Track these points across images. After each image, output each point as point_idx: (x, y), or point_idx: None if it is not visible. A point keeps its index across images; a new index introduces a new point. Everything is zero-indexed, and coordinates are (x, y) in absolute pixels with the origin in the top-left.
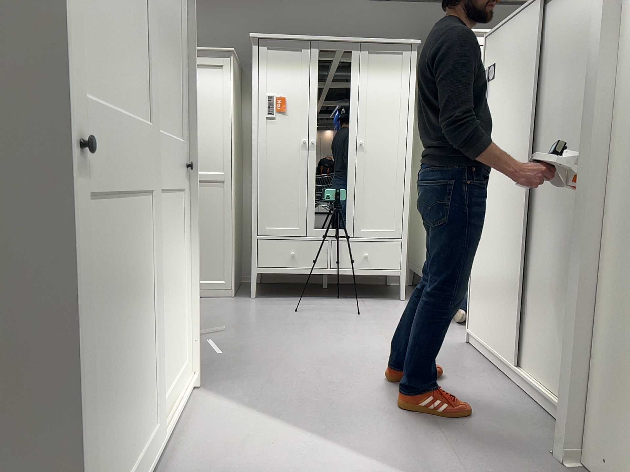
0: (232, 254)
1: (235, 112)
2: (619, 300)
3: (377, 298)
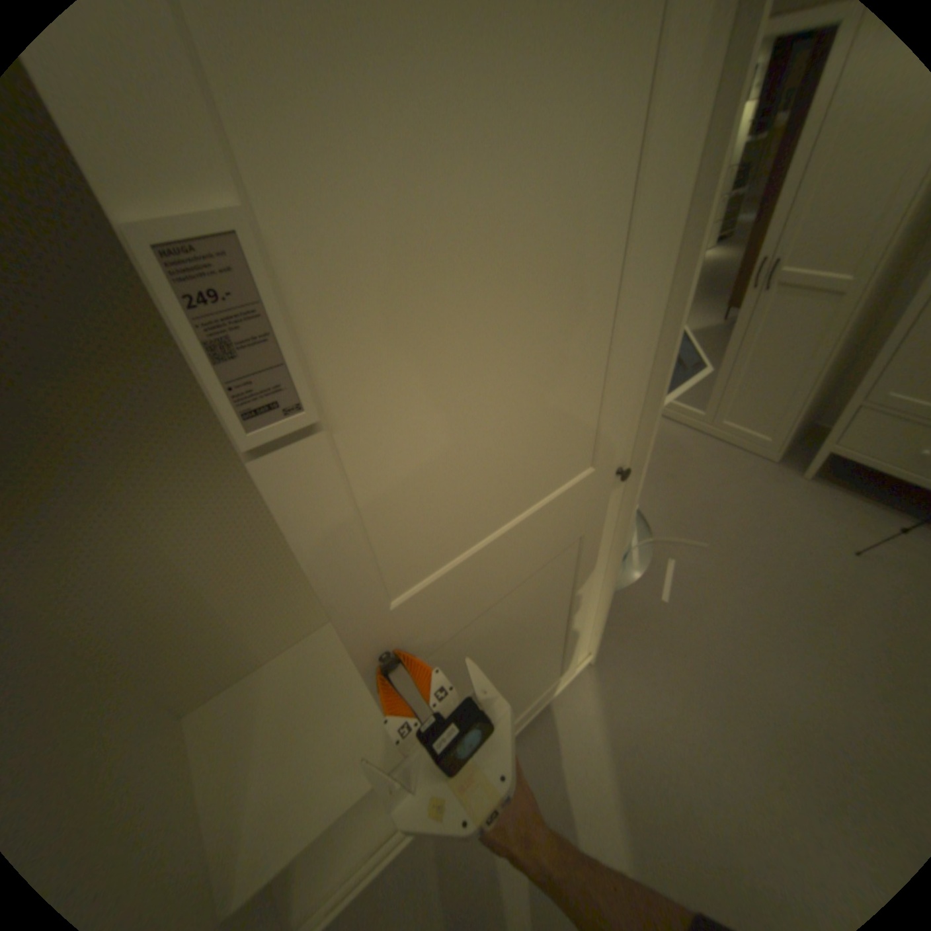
0: (801, 410)
1: None
2: None
3: None
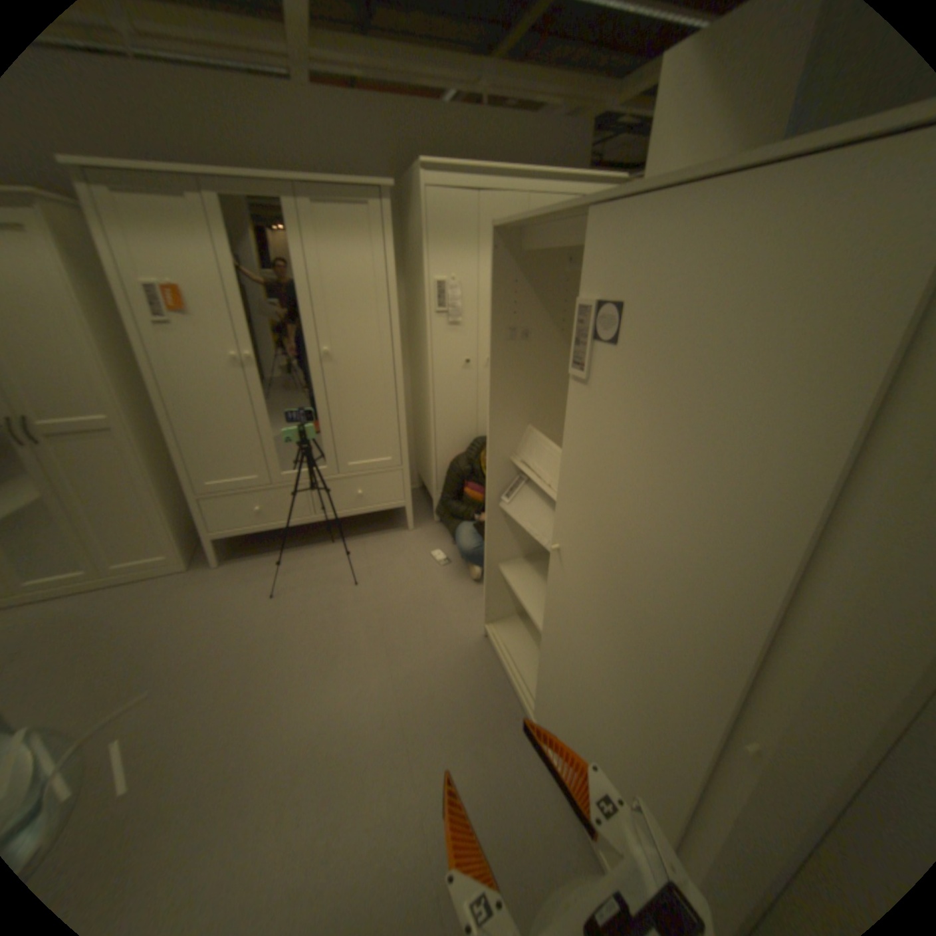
0: (166, 522)
1: (95, 311)
2: None
3: (381, 532)
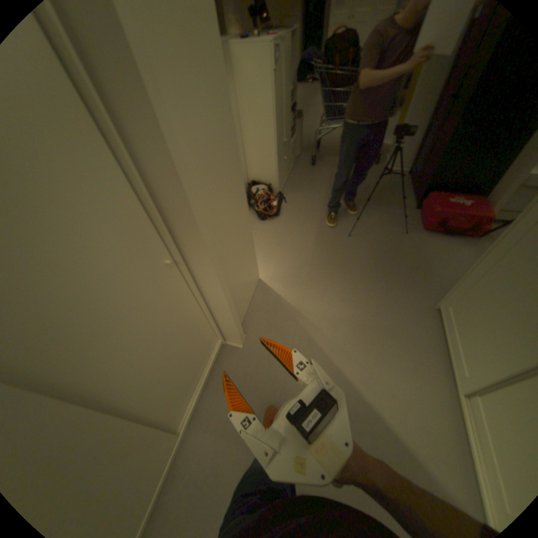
0: None
1: None
2: (225, 275)
3: None
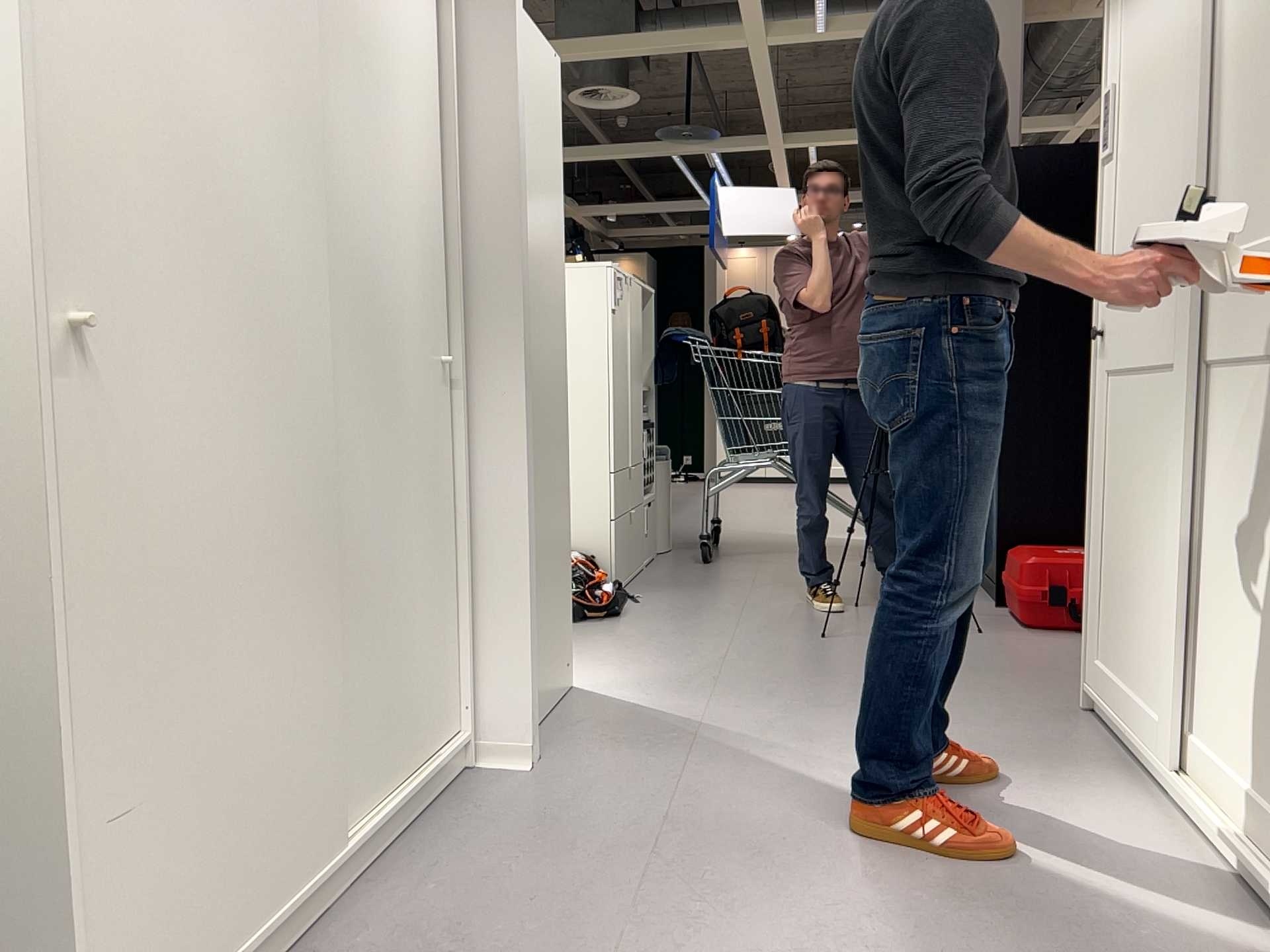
0: None
1: None
2: (520, 497)
3: None
